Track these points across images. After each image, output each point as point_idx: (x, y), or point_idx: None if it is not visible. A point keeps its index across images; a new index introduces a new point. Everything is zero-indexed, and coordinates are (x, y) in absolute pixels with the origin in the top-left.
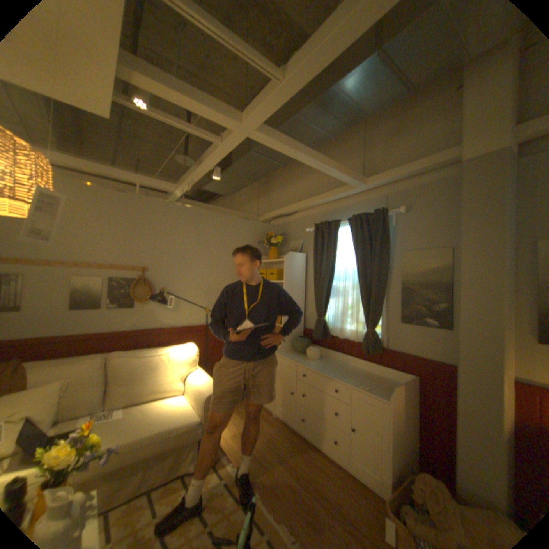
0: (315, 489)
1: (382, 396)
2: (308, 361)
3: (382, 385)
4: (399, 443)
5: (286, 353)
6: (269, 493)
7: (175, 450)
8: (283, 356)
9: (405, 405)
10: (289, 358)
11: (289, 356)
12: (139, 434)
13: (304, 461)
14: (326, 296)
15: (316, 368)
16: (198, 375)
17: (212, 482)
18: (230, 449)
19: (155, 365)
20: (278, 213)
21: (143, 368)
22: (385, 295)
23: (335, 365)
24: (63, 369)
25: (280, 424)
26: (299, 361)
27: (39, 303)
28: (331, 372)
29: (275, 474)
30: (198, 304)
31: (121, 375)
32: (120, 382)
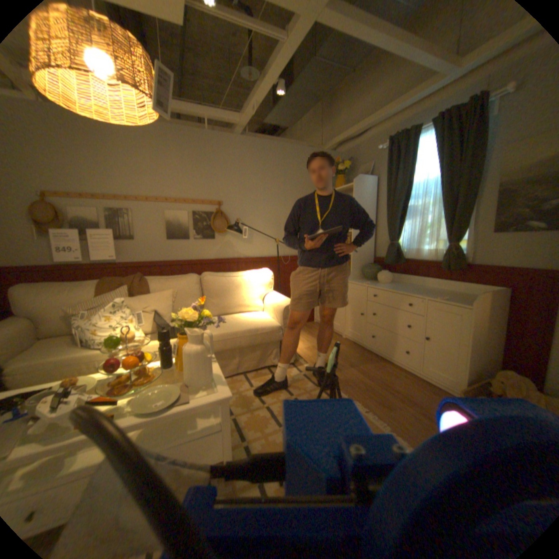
0: (386, 385)
1: (464, 303)
2: (379, 284)
3: (464, 297)
4: (479, 348)
5: (356, 280)
6: (342, 383)
7: (261, 345)
8: (353, 281)
9: (491, 313)
10: (359, 282)
11: (359, 281)
12: (233, 328)
13: (375, 367)
14: (401, 217)
15: (389, 287)
16: (274, 294)
17: (293, 372)
18: (305, 355)
19: (238, 282)
20: (346, 135)
21: (229, 284)
22: (476, 203)
23: (409, 286)
24: (171, 280)
25: (350, 343)
26: (370, 284)
27: (146, 232)
28: (405, 289)
29: (348, 373)
30: (269, 236)
31: (213, 288)
32: (213, 294)
